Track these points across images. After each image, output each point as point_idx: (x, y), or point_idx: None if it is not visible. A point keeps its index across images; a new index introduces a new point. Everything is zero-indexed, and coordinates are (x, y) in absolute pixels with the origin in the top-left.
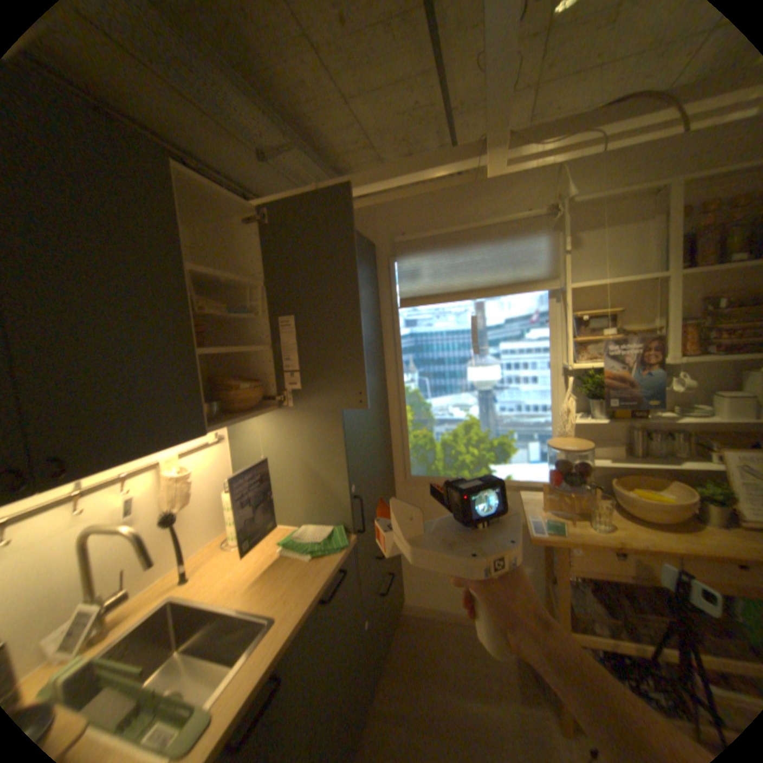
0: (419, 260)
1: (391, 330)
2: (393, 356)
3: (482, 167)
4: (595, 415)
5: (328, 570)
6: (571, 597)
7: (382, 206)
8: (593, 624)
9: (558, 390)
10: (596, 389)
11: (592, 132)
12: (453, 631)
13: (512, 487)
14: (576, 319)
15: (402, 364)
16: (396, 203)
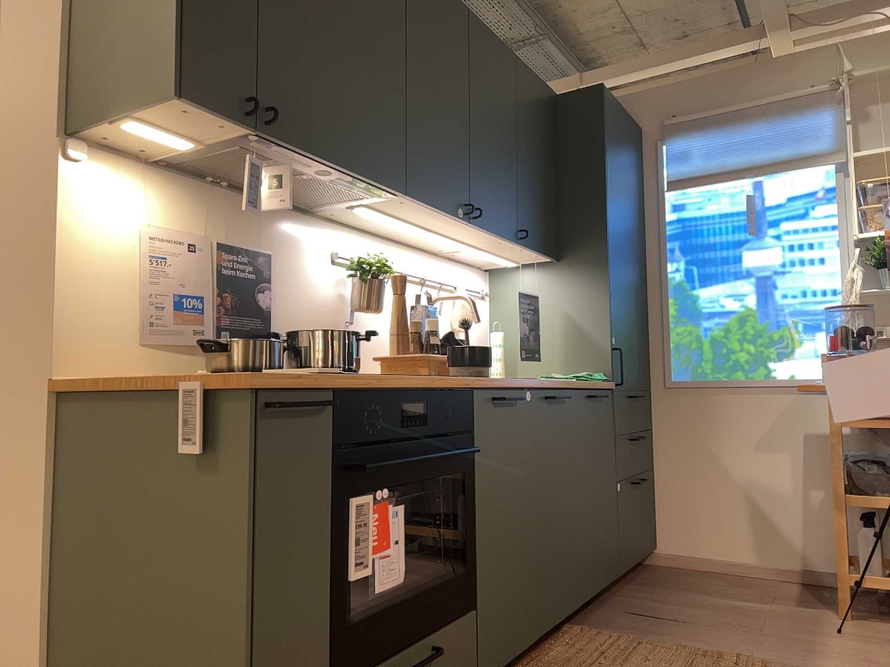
0: (689, 142)
1: (655, 216)
2: (656, 244)
3: (762, 50)
4: (884, 287)
5: (593, 384)
6: (842, 447)
7: (651, 92)
8: (872, 486)
9: (847, 270)
10: (879, 254)
11: (868, 16)
12: (719, 575)
13: (796, 388)
14: (860, 190)
15: (666, 251)
16: (667, 88)
